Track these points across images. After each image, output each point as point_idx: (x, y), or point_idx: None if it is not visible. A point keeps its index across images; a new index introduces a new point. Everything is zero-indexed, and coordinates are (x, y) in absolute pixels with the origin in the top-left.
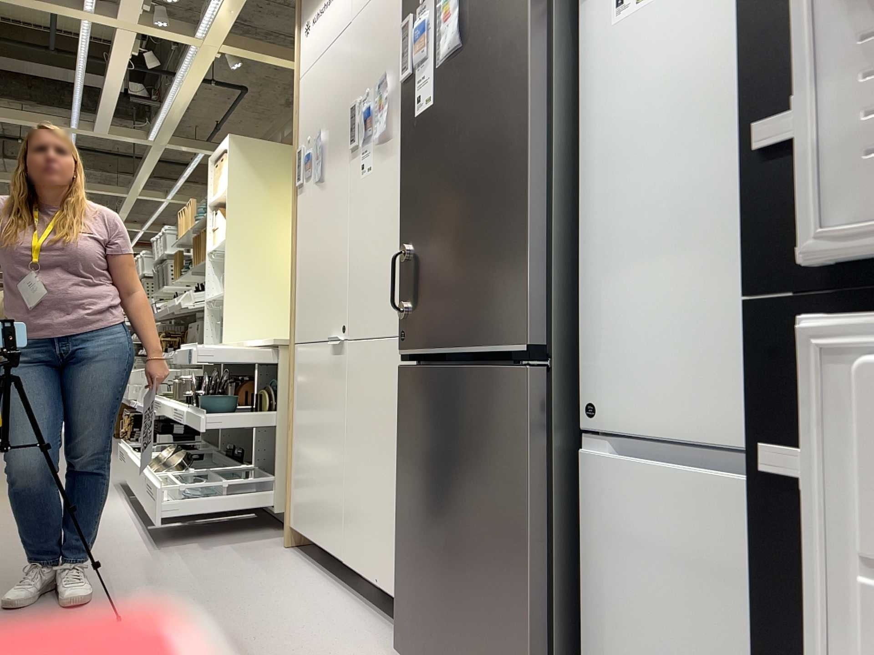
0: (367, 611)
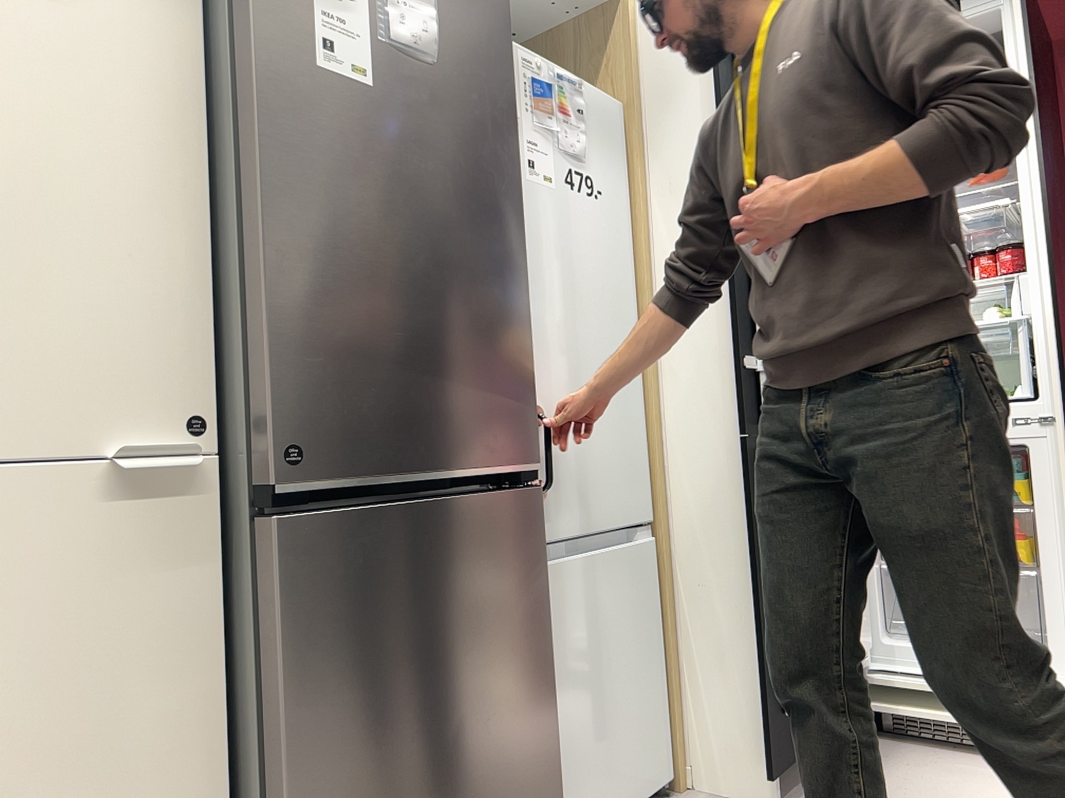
0: None
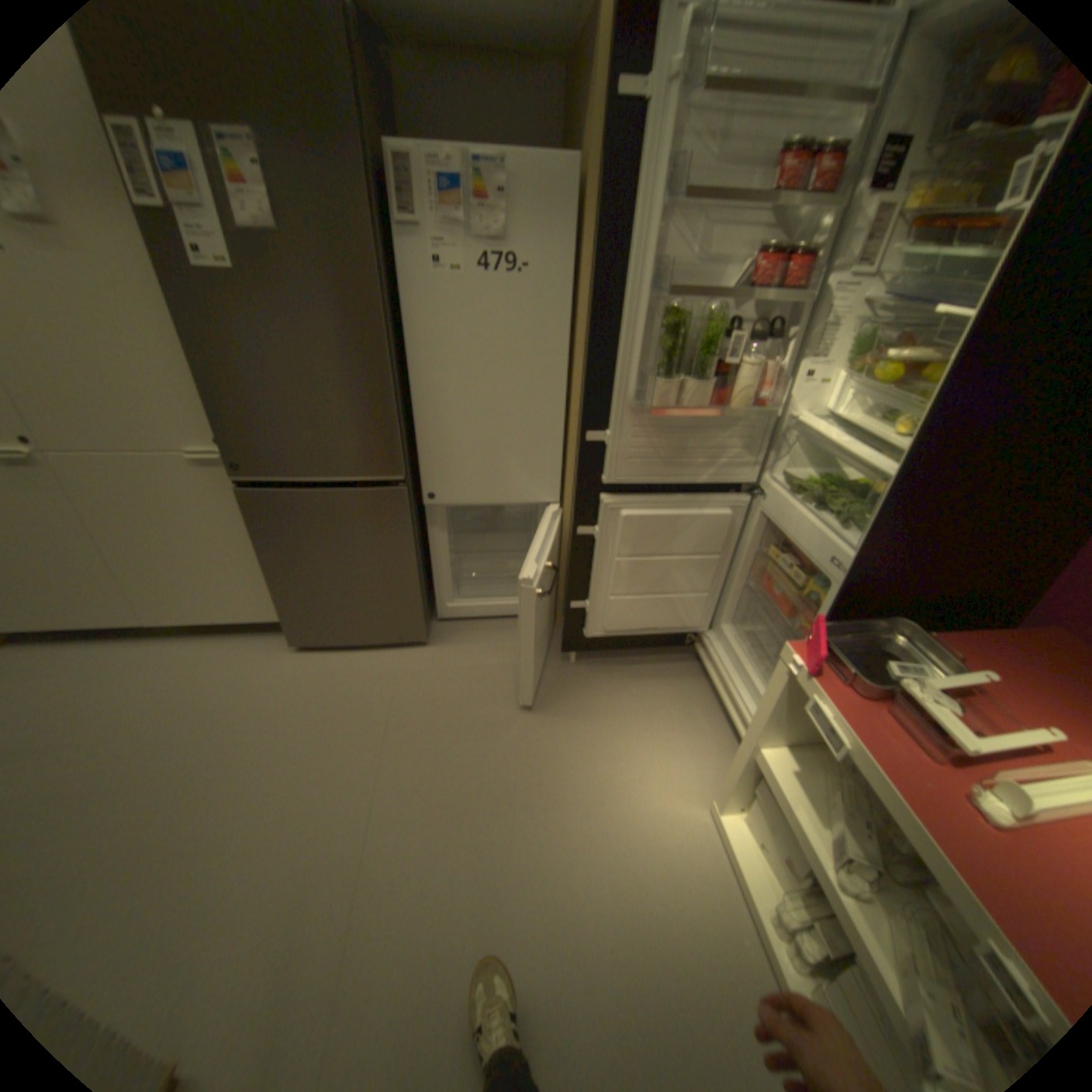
0: (206, 641)
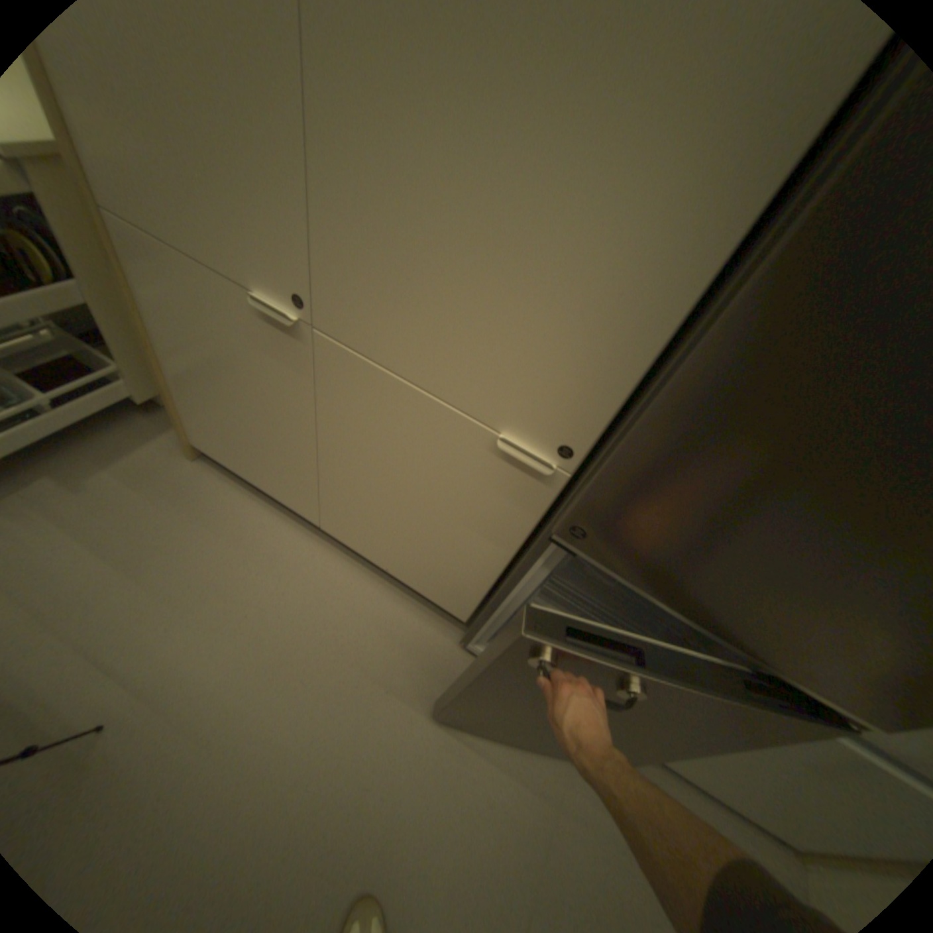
0: (369, 575)
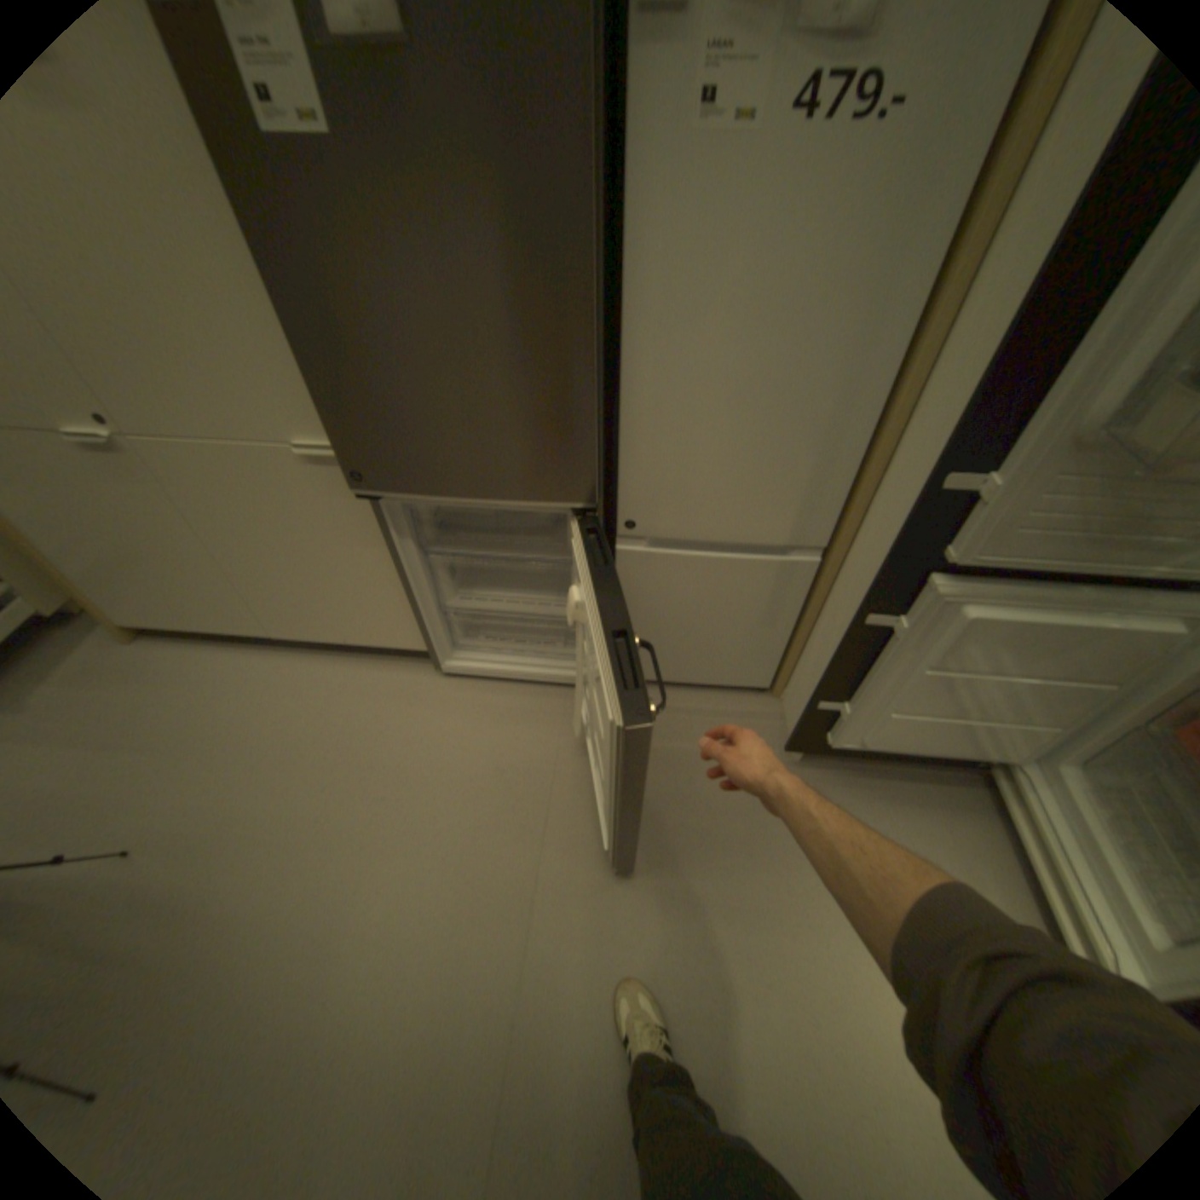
0: (338, 660)
